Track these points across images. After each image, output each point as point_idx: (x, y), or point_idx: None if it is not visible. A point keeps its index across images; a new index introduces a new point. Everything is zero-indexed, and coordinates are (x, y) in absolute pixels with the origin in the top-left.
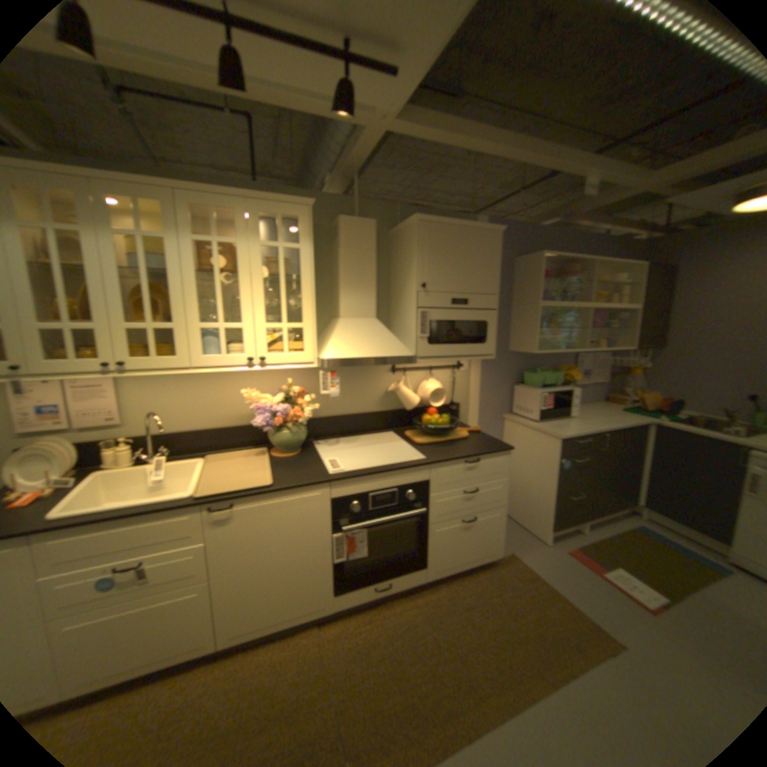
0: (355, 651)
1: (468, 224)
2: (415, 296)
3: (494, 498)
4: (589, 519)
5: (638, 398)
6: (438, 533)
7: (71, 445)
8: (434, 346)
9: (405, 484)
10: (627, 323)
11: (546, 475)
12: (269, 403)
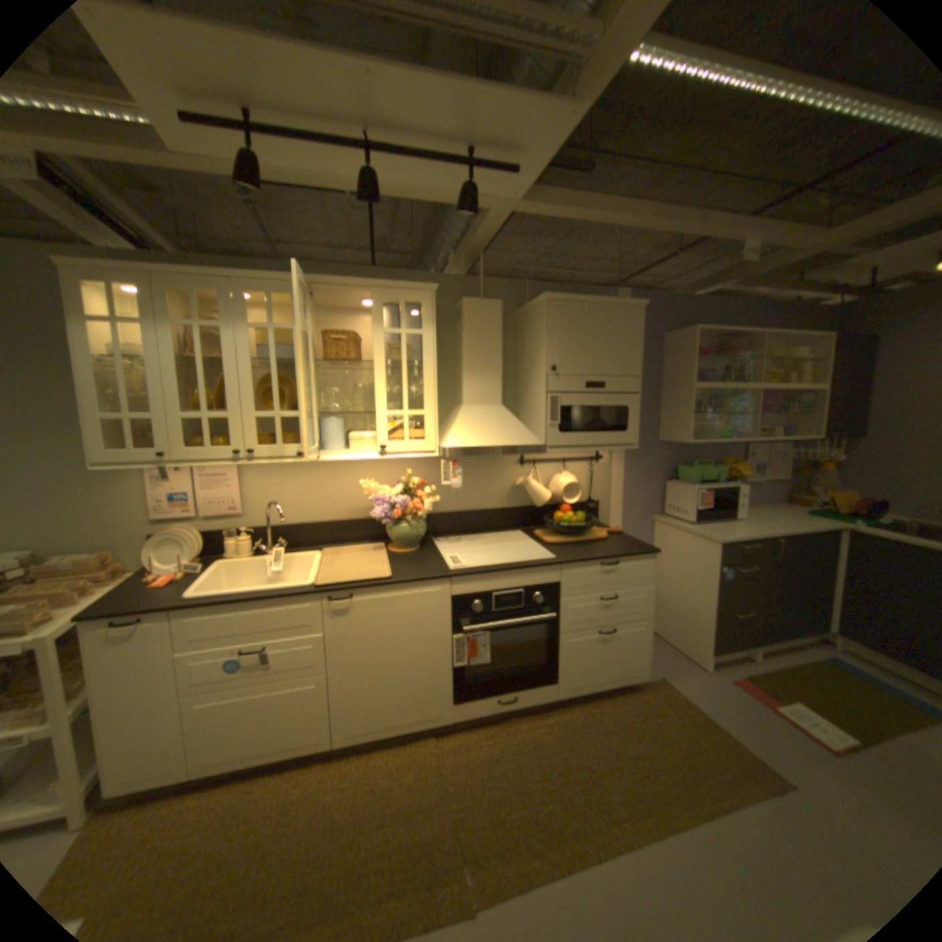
0: (477, 765)
1: (605, 300)
2: (546, 380)
3: (639, 609)
4: (763, 644)
5: (831, 499)
6: (572, 645)
7: (202, 532)
8: (567, 434)
9: (534, 585)
10: (811, 407)
11: (706, 587)
12: (390, 495)
